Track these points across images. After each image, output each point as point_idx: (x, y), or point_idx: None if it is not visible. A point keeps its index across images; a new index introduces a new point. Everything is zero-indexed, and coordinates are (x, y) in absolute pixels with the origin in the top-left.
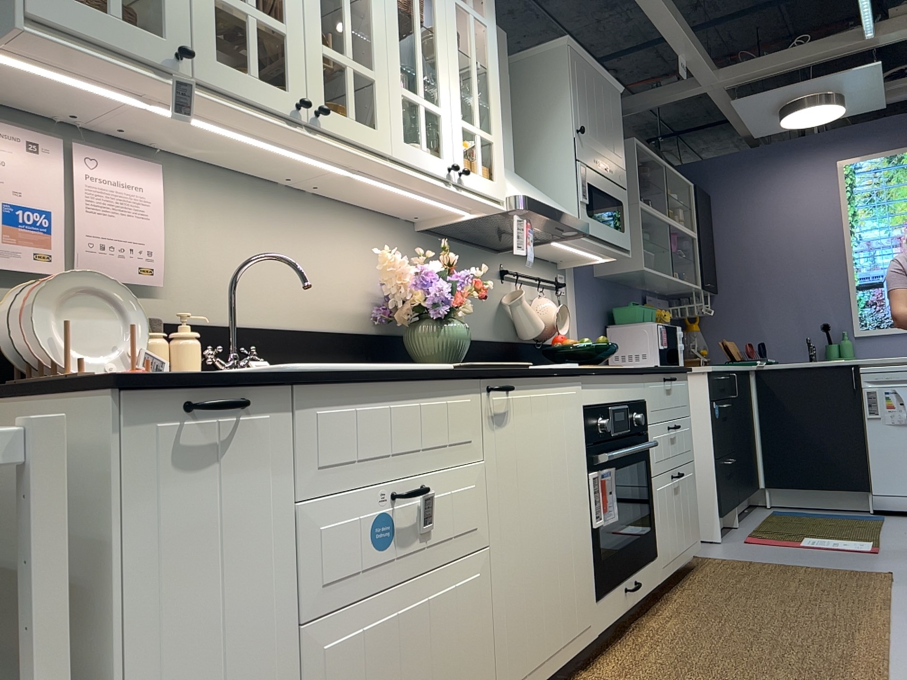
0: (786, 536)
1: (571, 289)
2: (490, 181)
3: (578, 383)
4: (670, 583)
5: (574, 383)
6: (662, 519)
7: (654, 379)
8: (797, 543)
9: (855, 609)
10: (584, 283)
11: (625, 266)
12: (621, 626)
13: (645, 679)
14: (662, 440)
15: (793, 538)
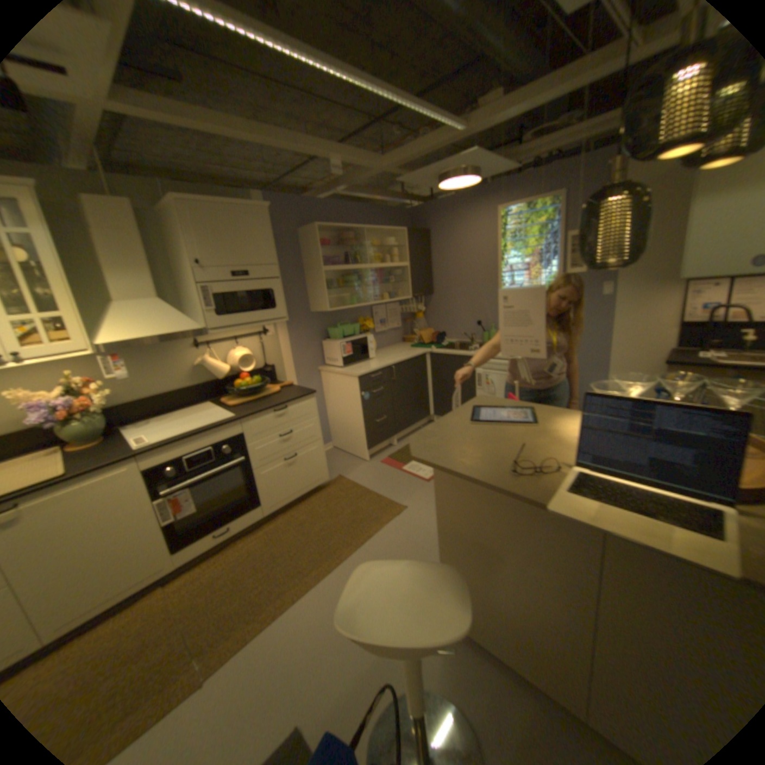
0: (405, 461)
1: (281, 330)
2: (66, 344)
3: (130, 464)
4: (296, 505)
5: (122, 467)
6: (268, 488)
7: (257, 418)
8: (401, 470)
9: (343, 547)
10: (297, 322)
11: (321, 309)
12: (226, 546)
13: (180, 599)
14: (268, 448)
15: (406, 463)
